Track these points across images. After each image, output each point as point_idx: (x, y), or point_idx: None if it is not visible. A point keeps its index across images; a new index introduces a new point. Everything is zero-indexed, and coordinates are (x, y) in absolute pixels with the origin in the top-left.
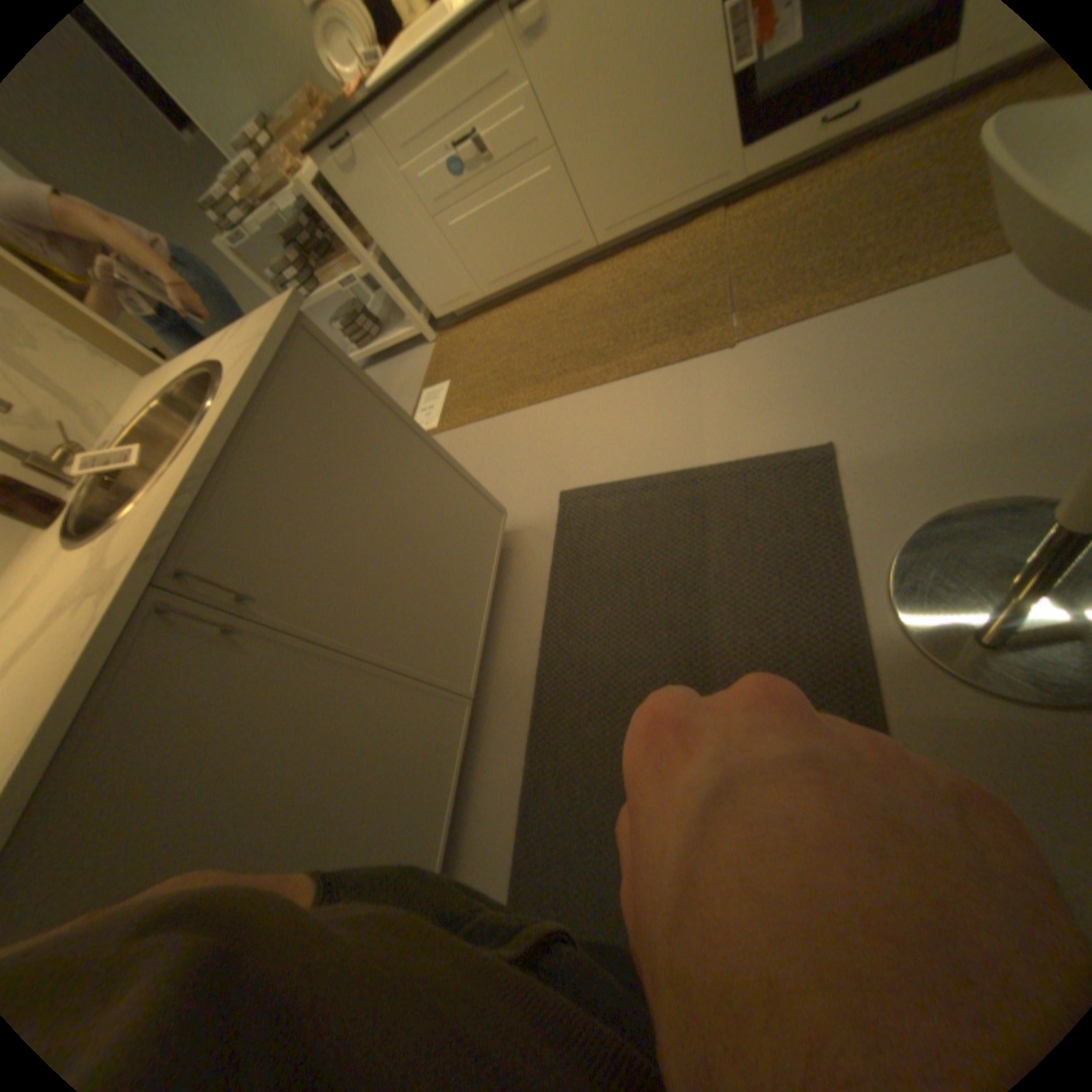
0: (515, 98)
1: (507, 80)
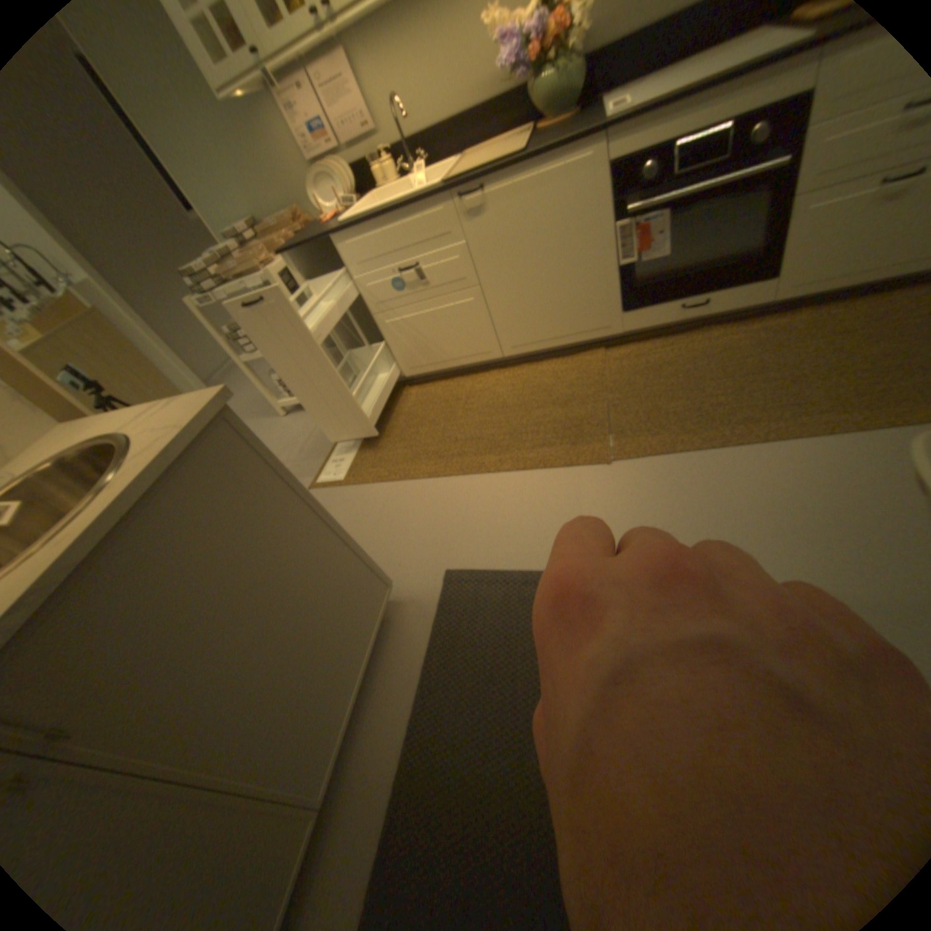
0: (453, 249)
1: (449, 237)
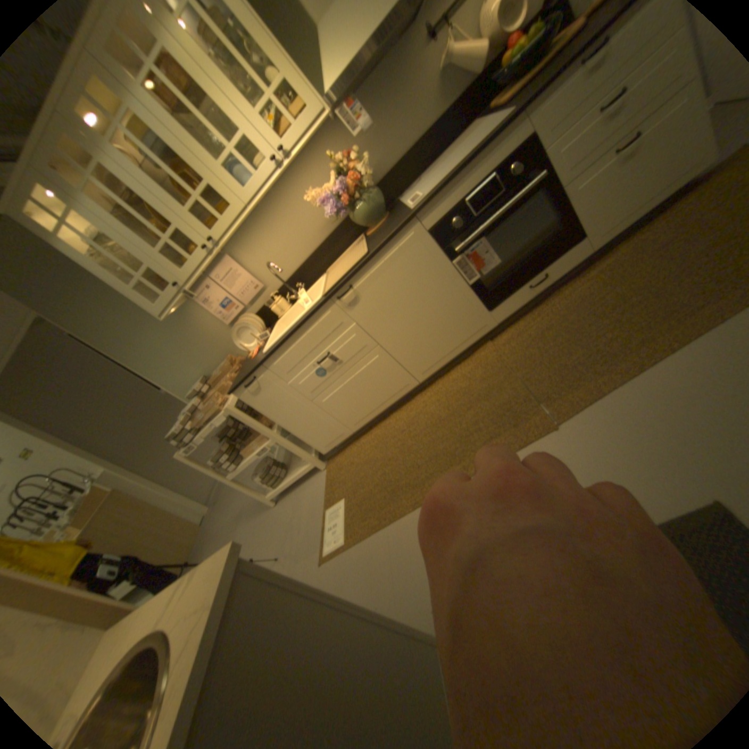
0: (350, 332)
1: (344, 326)
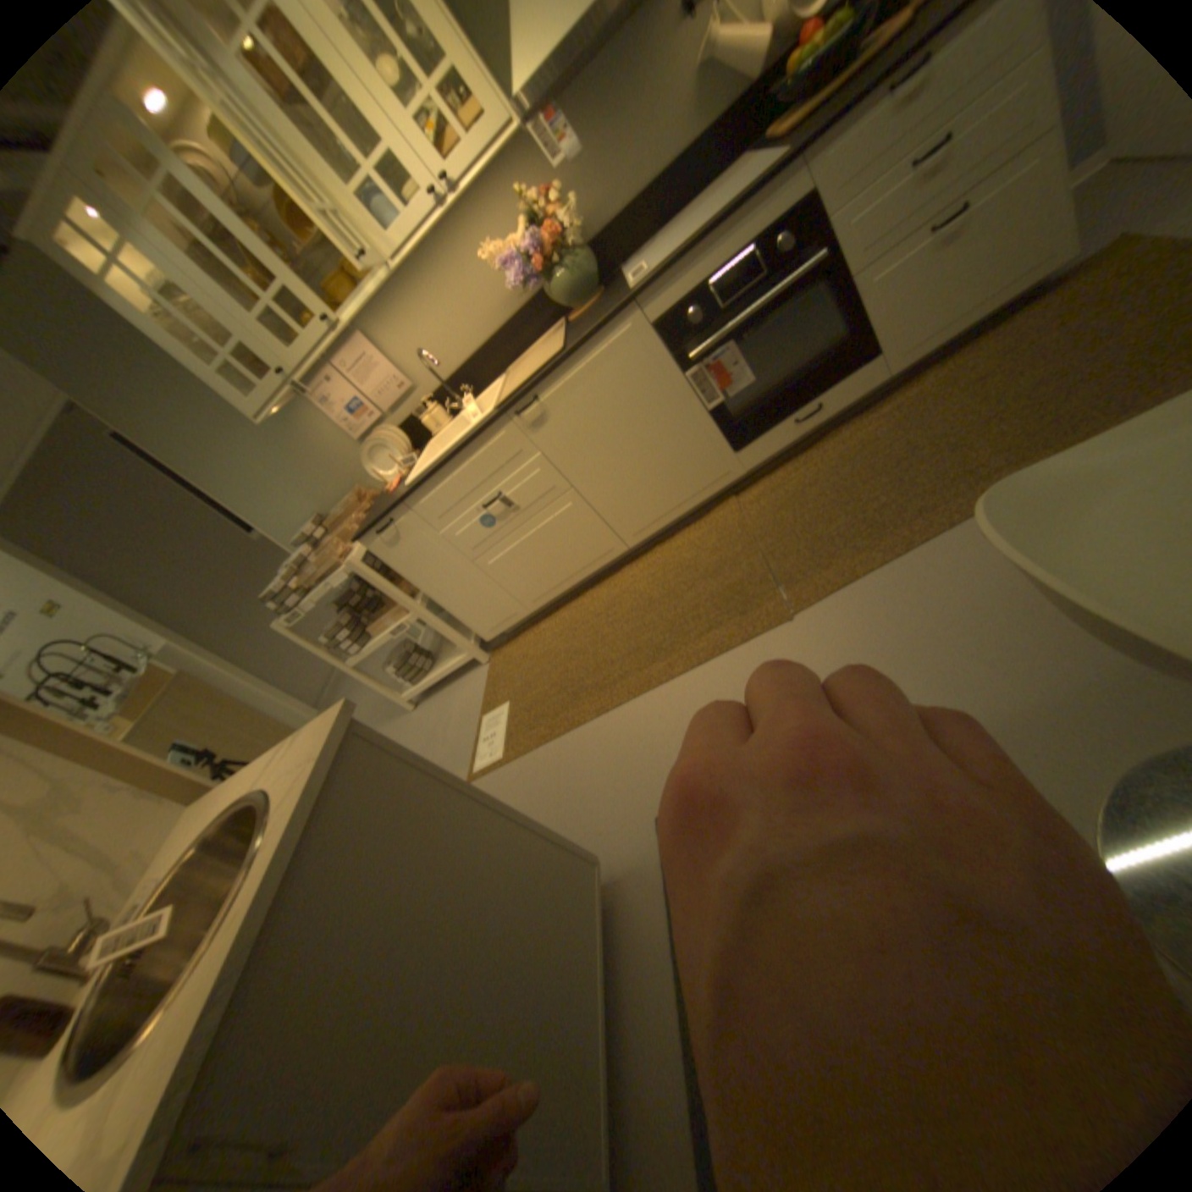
0: (532, 465)
1: (523, 455)
